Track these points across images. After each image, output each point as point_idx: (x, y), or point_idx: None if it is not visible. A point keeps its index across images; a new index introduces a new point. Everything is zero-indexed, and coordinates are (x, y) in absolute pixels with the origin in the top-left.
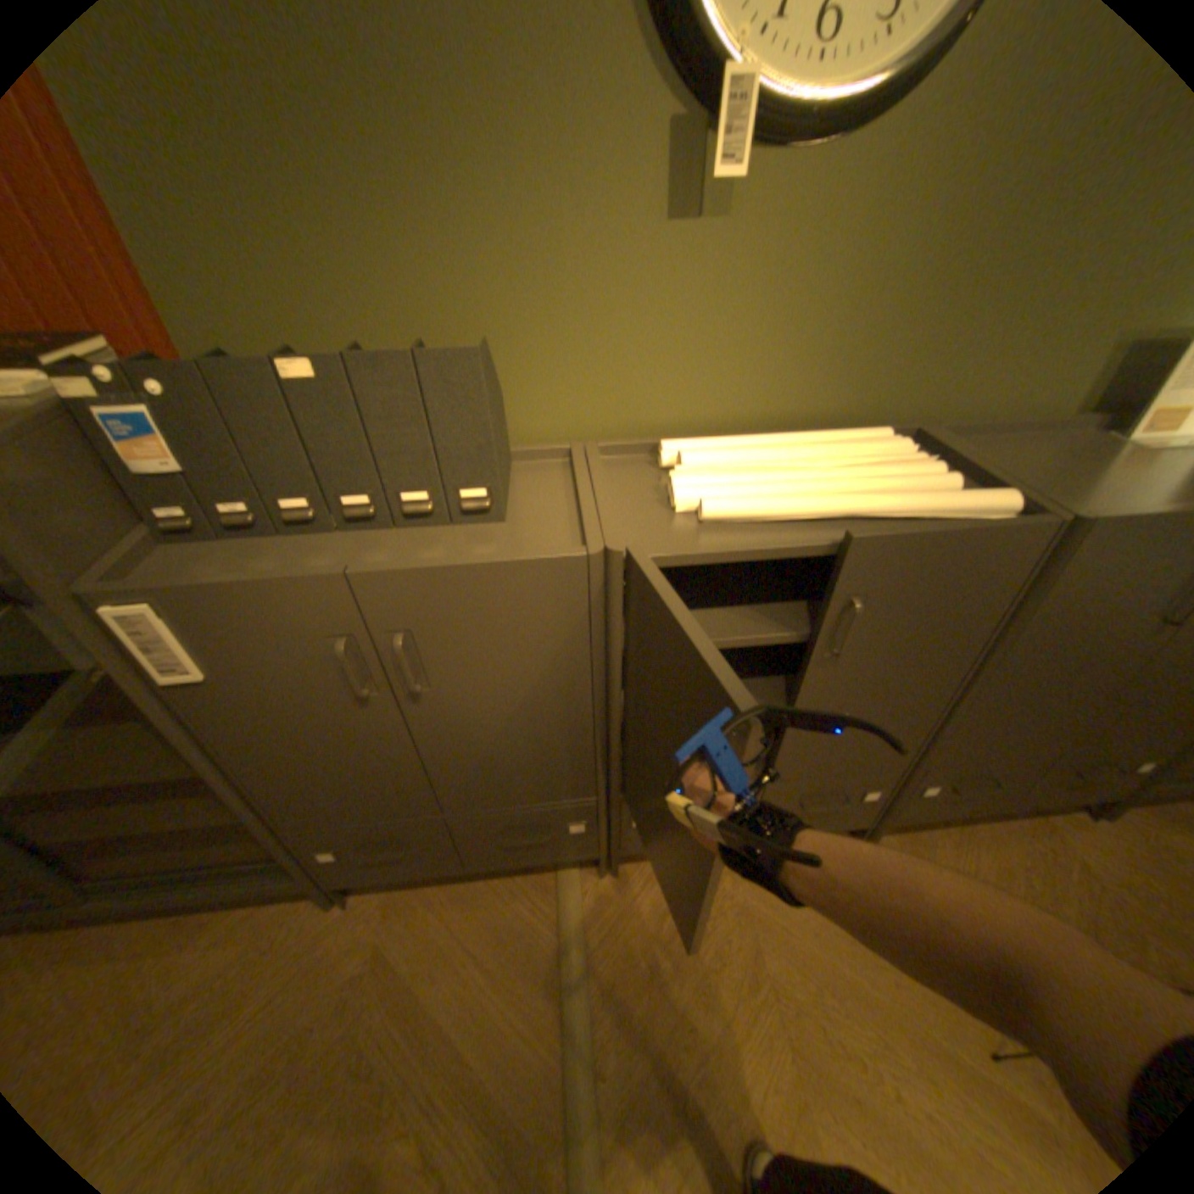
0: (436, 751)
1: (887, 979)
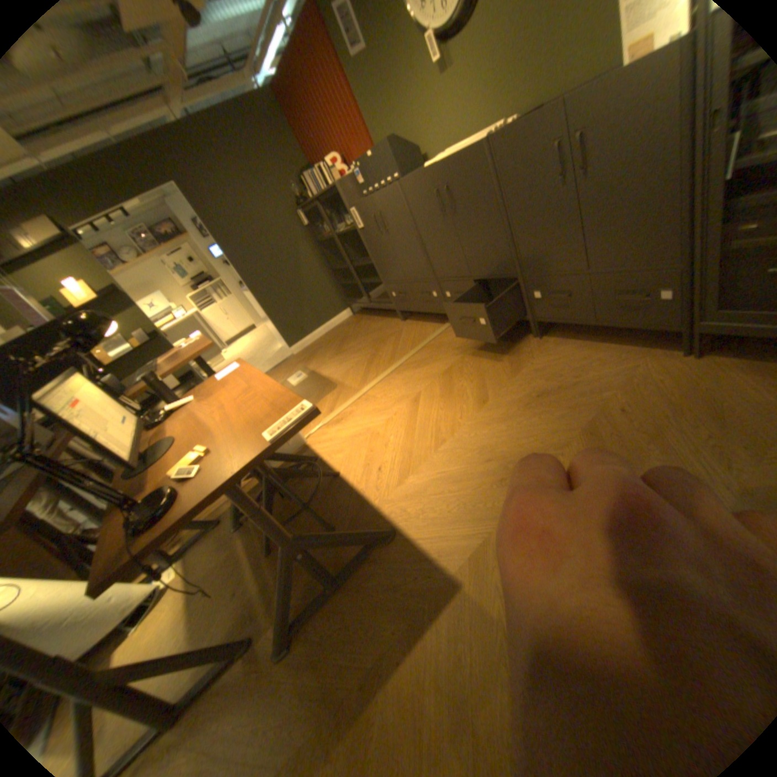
0: (397, 252)
1: (493, 364)
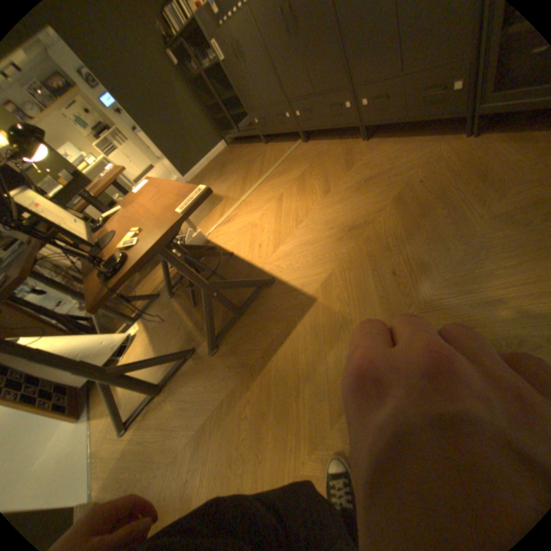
0: (254, 79)
1: (333, 165)
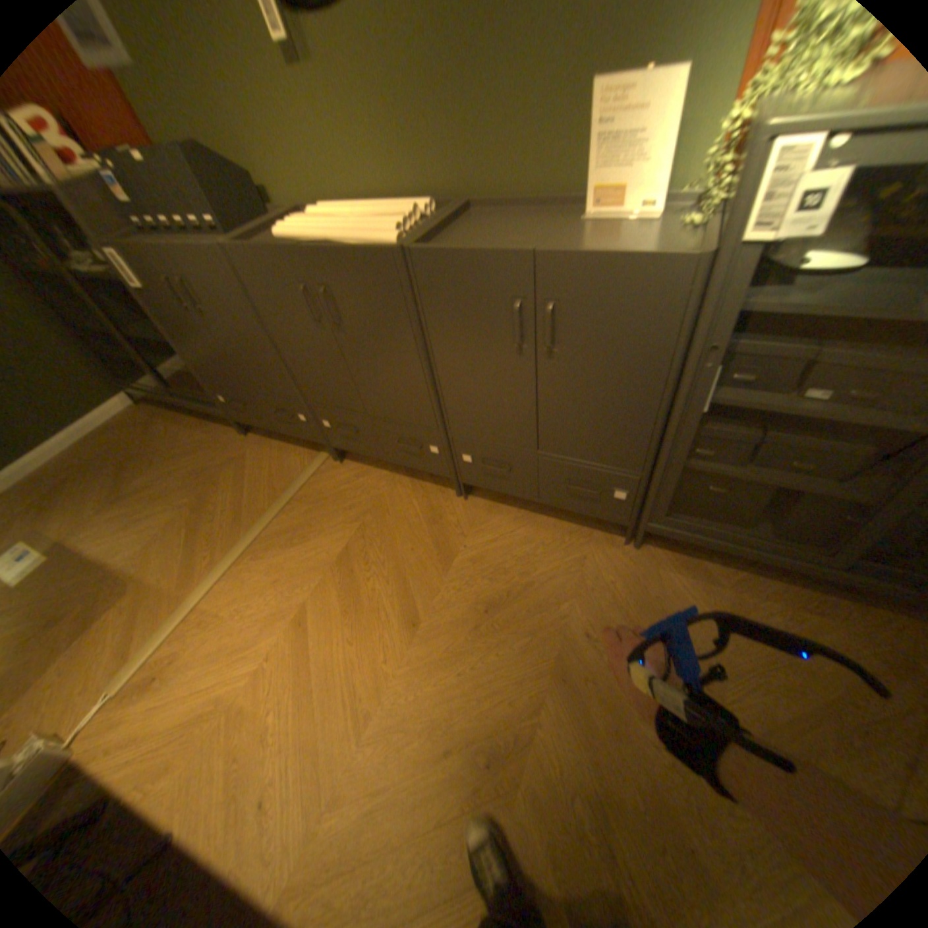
0: (224, 347)
1: (410, 545)
